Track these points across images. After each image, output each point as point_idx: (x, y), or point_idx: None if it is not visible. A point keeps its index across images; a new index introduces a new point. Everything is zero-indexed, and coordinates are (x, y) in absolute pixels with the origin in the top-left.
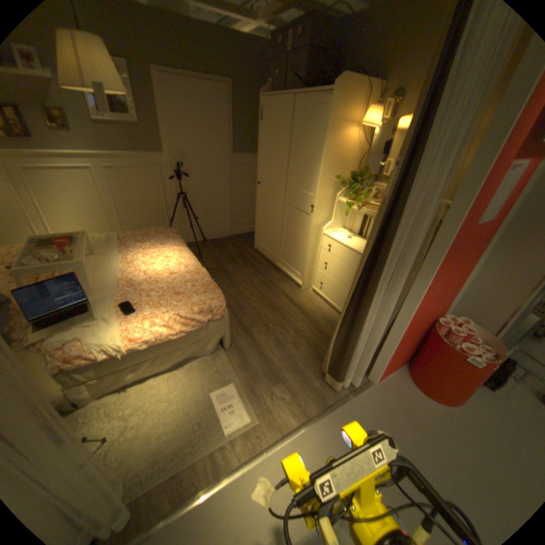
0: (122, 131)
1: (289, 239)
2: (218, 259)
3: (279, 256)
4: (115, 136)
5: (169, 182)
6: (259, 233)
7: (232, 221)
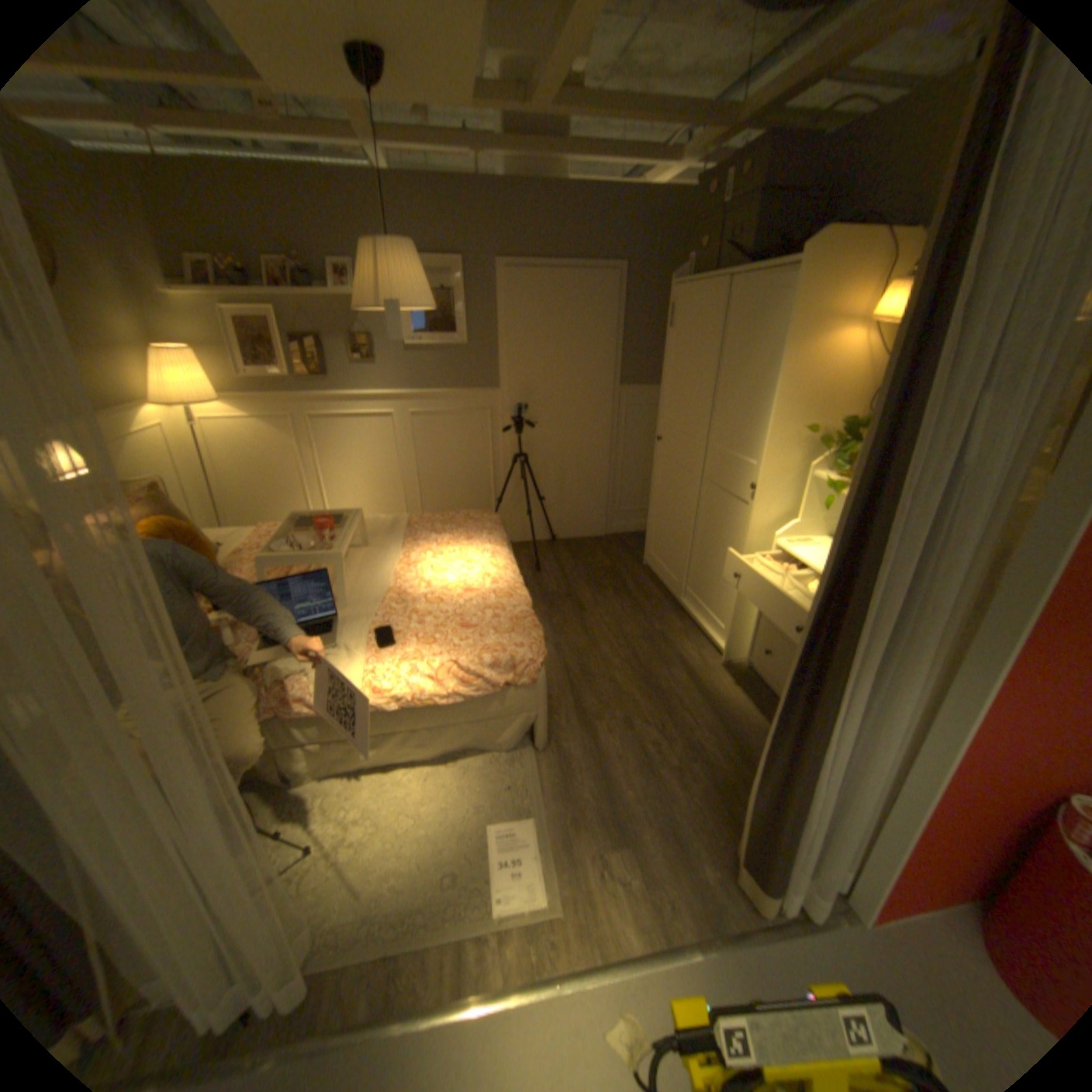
0: (443, 358)
1: (707, 550)
2: (569, 576)
3: (686, 583)
4: (431, 366)
5: (503, 435)
6: (653, 535)
7: (608, 508)
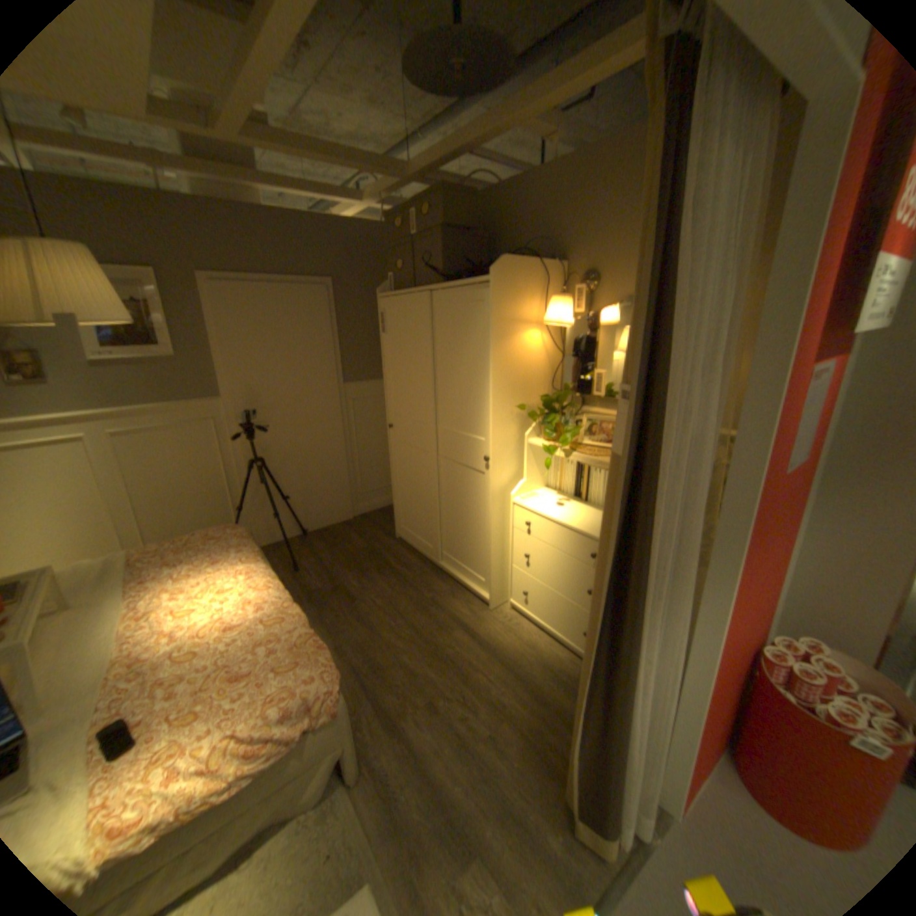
0: (146, 372)
1: (455, 516)
2: (331, 567)
3: (442, 547)
4: (132, 381)
5: (233, 443)
6: (402, 510)
7: (353, 492)
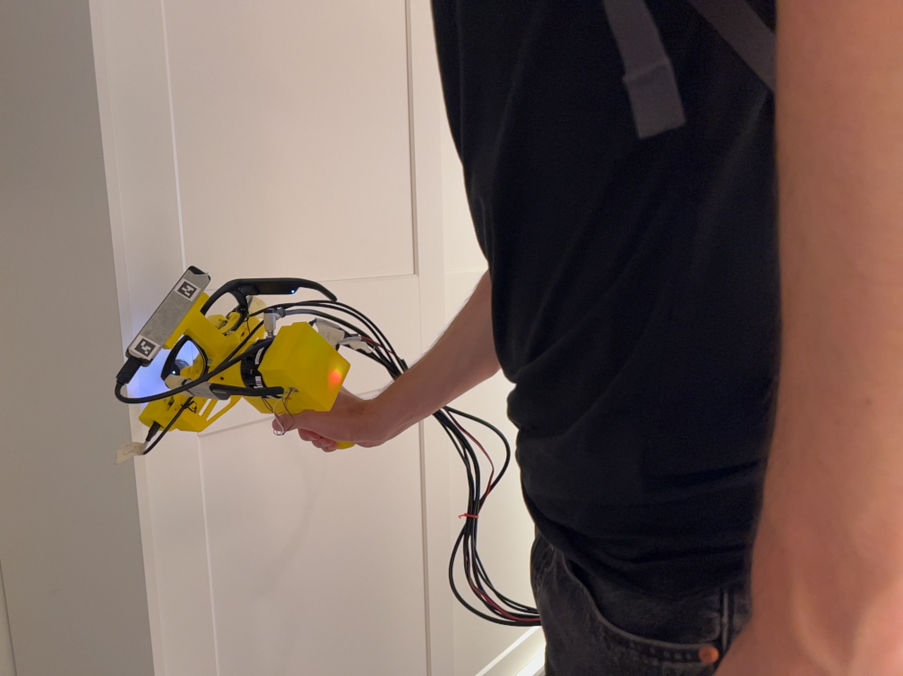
0: None
1: (484, 531)
2: None
3: None
4: None
5: None
6: None
7: None
